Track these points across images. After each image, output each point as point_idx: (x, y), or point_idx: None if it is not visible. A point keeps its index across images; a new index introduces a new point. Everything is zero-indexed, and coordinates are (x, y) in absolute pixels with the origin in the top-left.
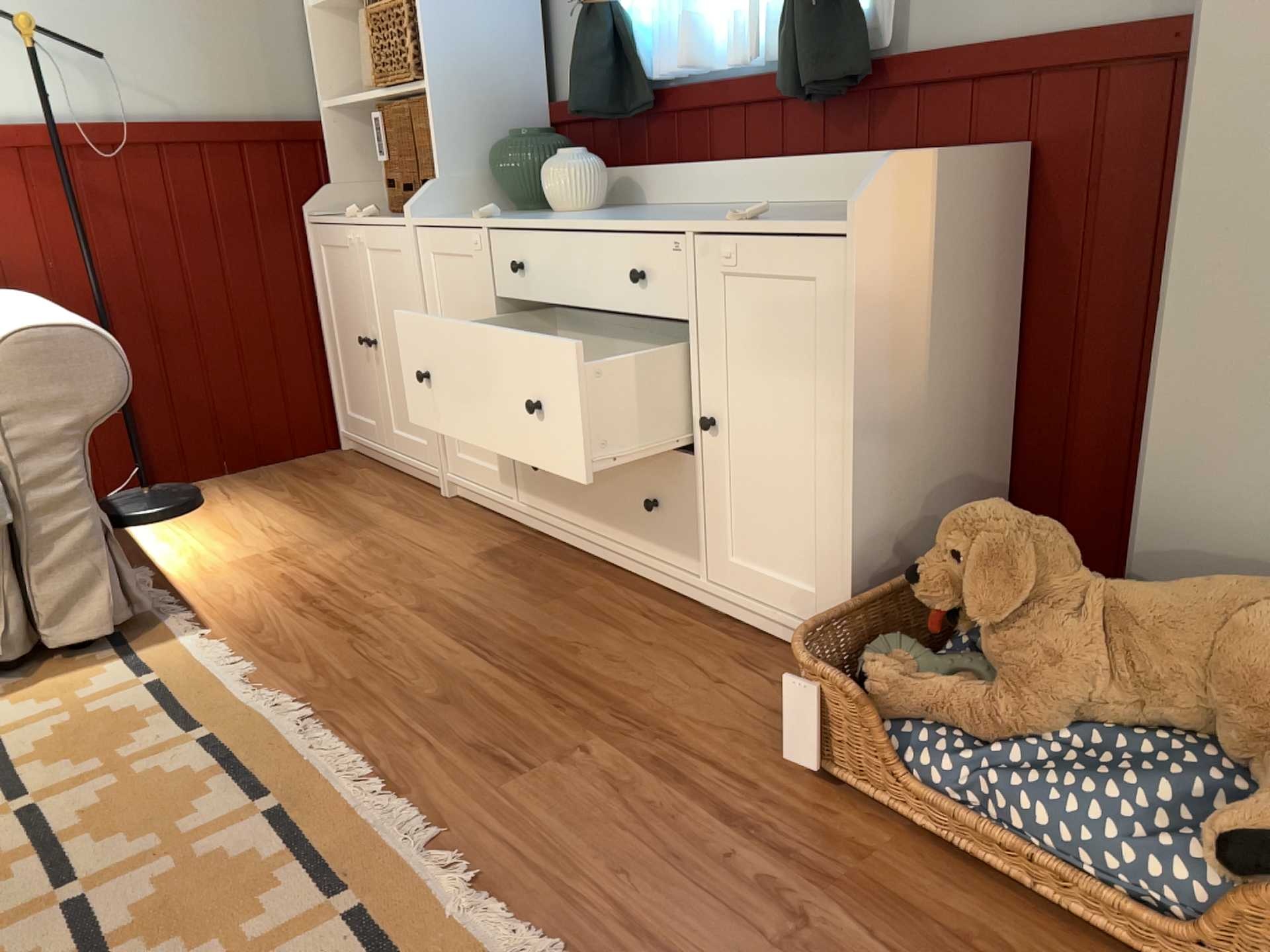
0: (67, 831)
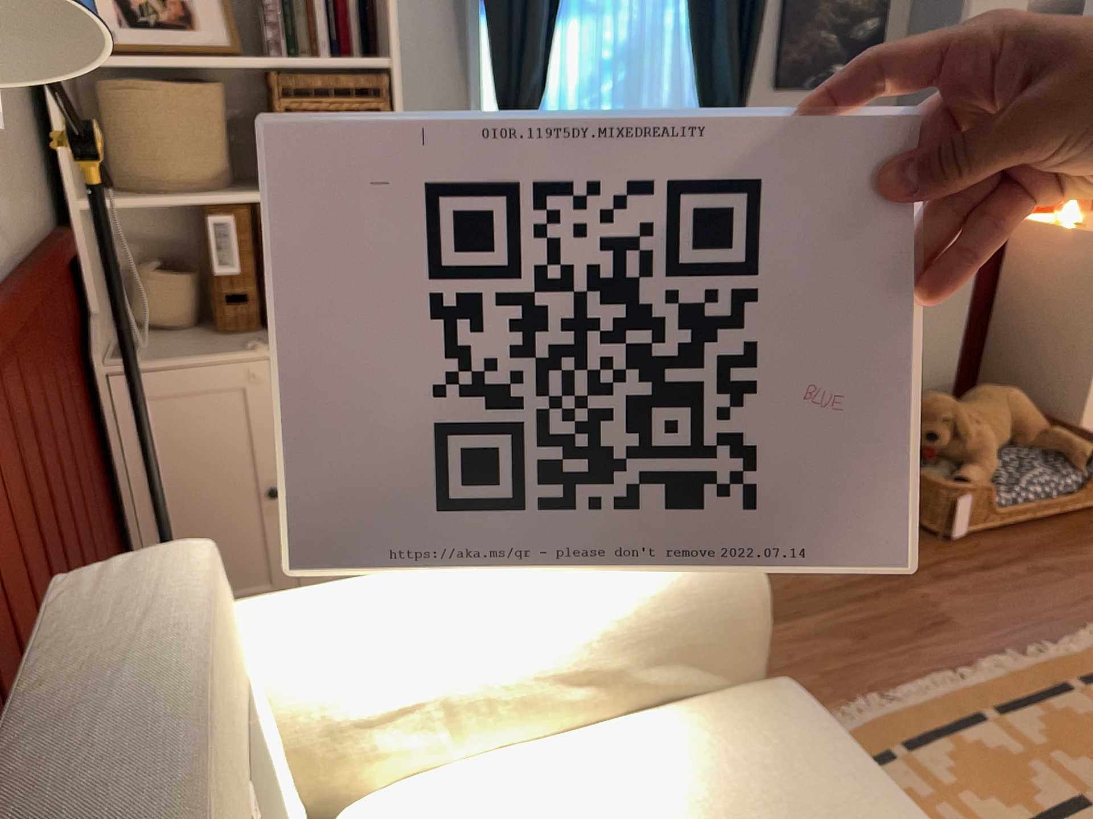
0: (1032, 817)
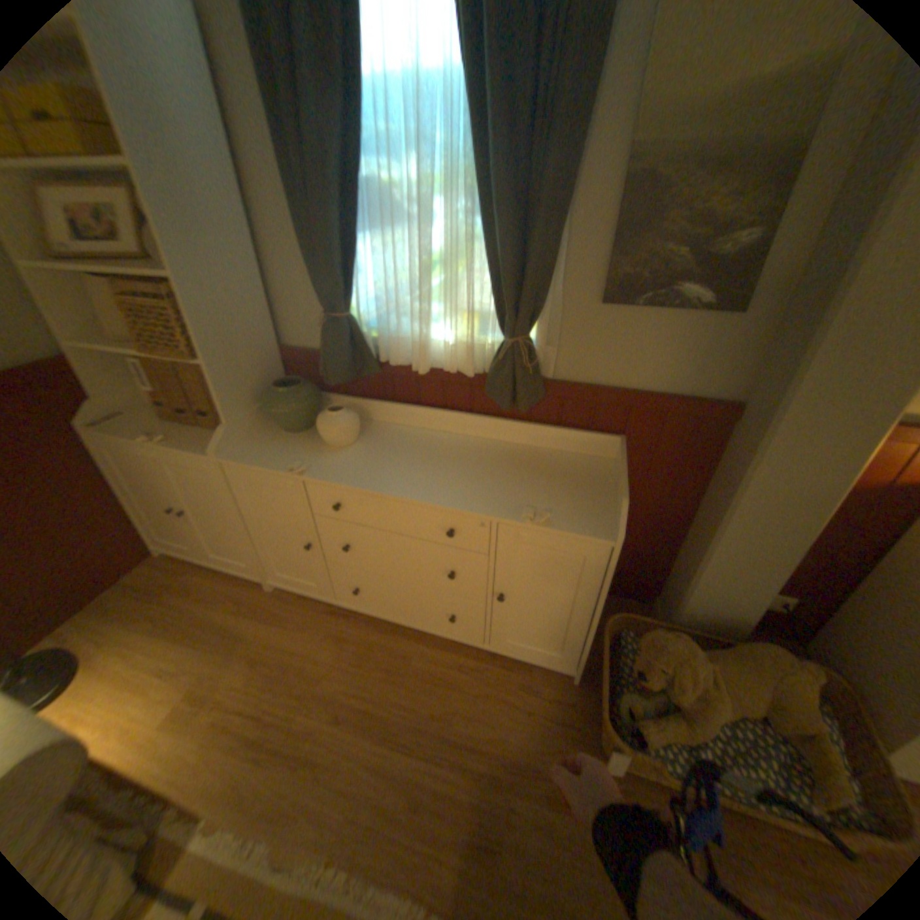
0: None
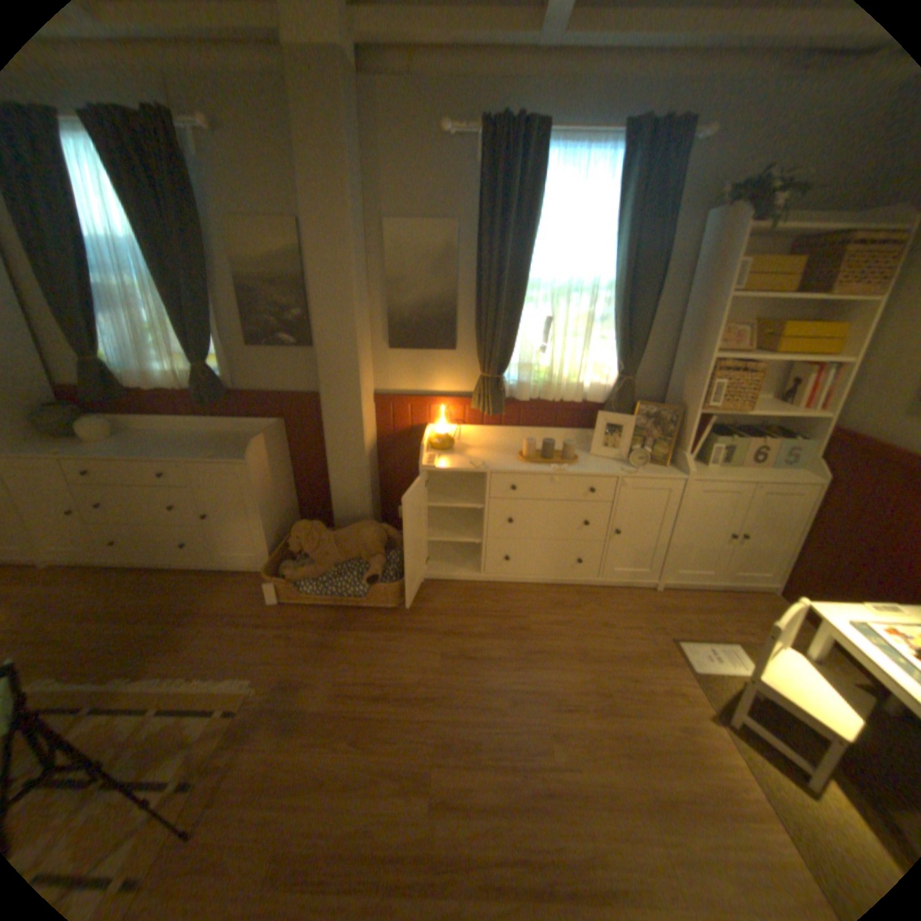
0: None
